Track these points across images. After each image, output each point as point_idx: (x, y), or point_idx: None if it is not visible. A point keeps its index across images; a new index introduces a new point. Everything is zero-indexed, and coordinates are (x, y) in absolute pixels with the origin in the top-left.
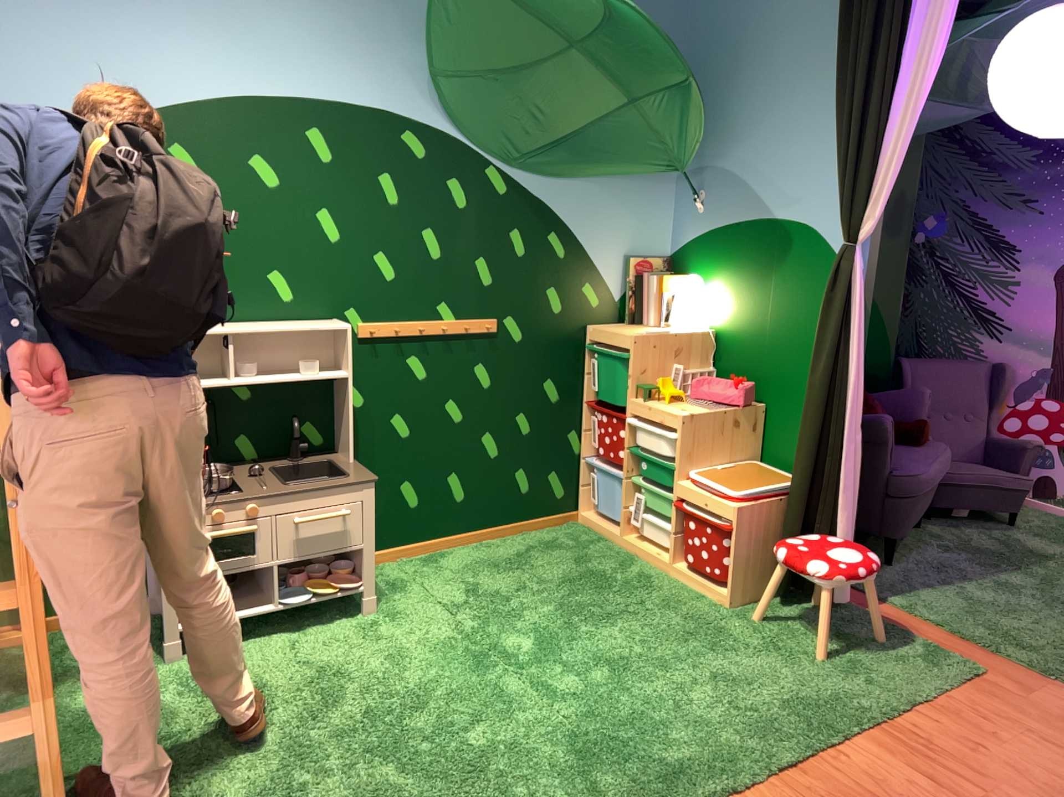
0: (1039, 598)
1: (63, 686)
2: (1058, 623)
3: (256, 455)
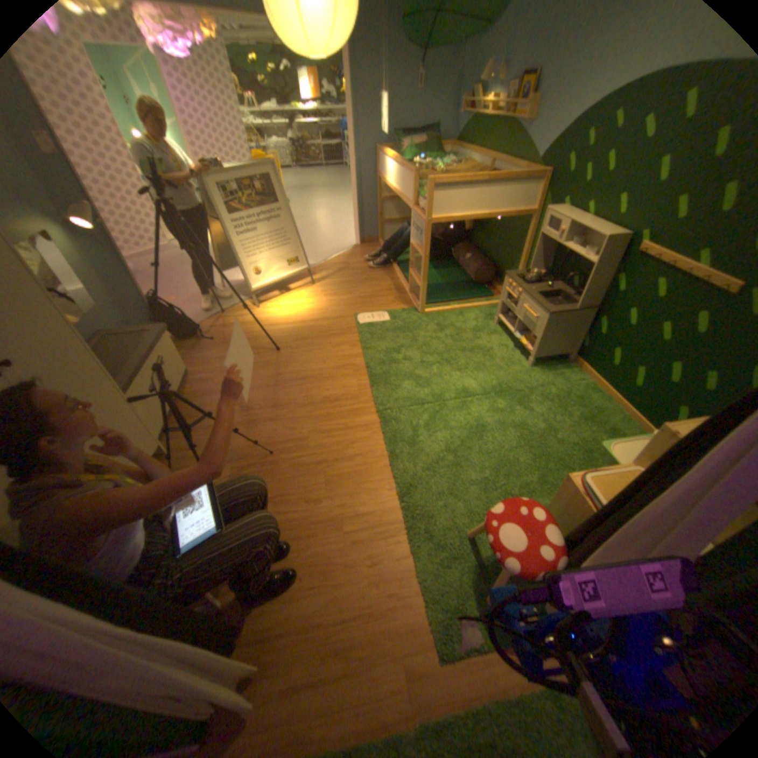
0: None
1: (473, 306)
2: None
3: (572, 286)
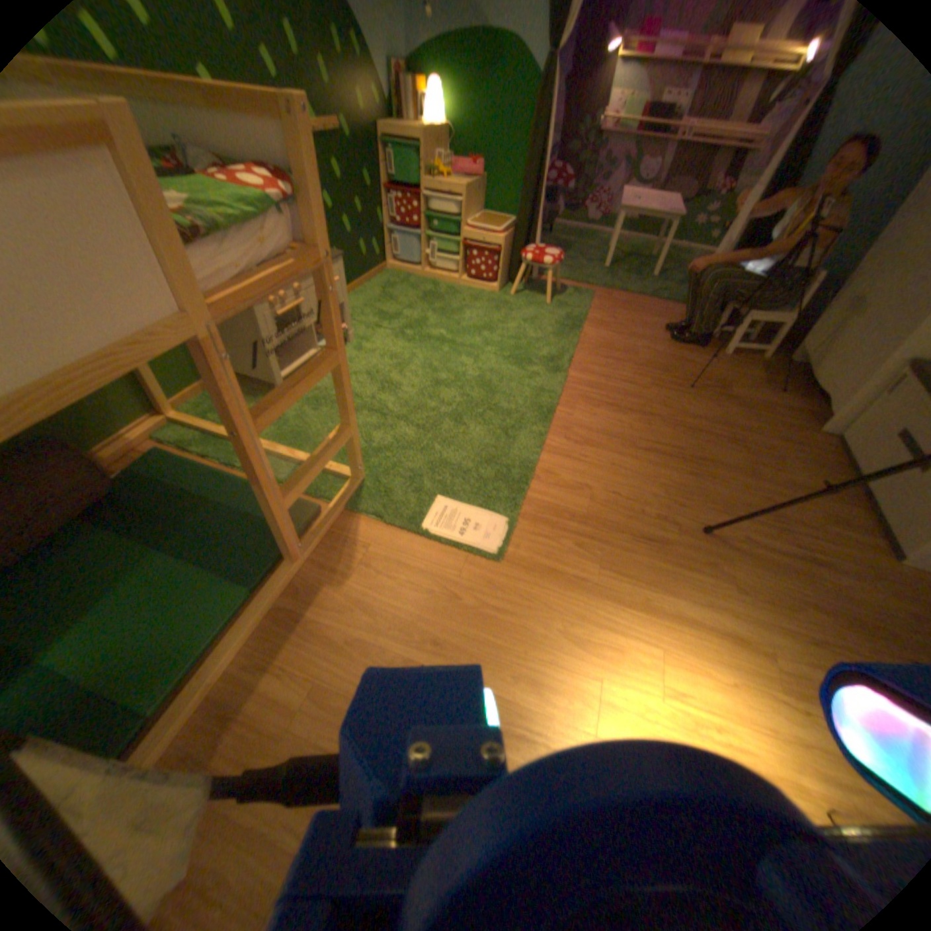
0: (586, 262)
1: None
2: (599, 270)
3: None
